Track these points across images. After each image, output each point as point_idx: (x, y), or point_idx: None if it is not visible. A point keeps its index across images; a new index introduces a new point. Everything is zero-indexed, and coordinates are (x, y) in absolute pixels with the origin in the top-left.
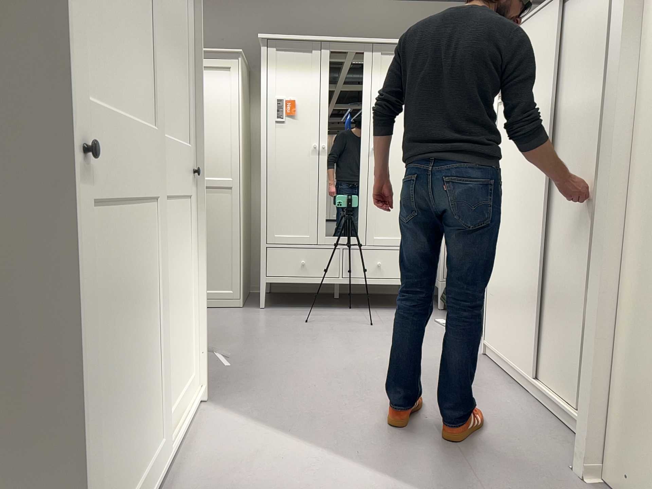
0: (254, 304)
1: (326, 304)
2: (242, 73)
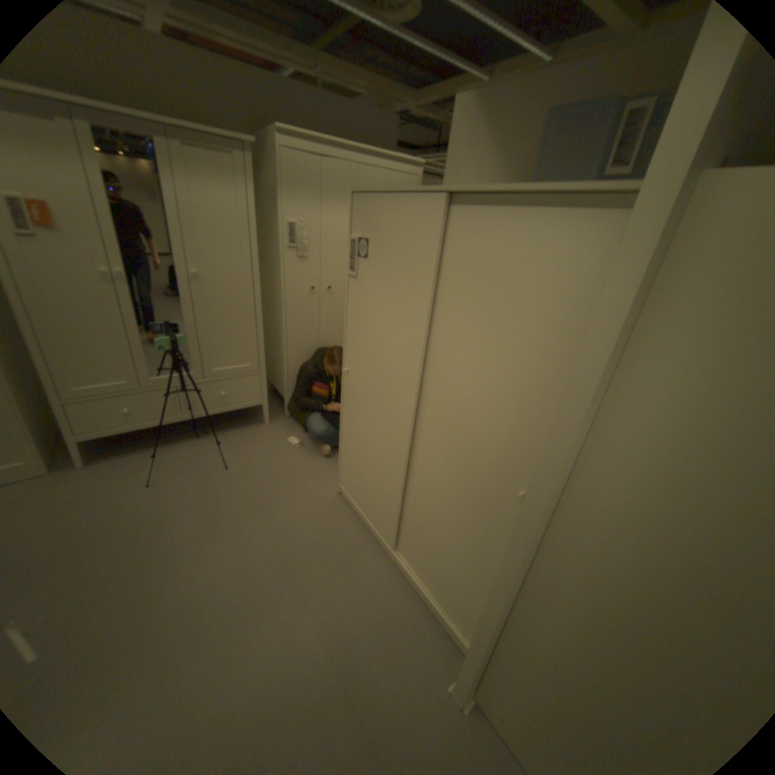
0: (66, 459)
1: (167, 435)
2: None
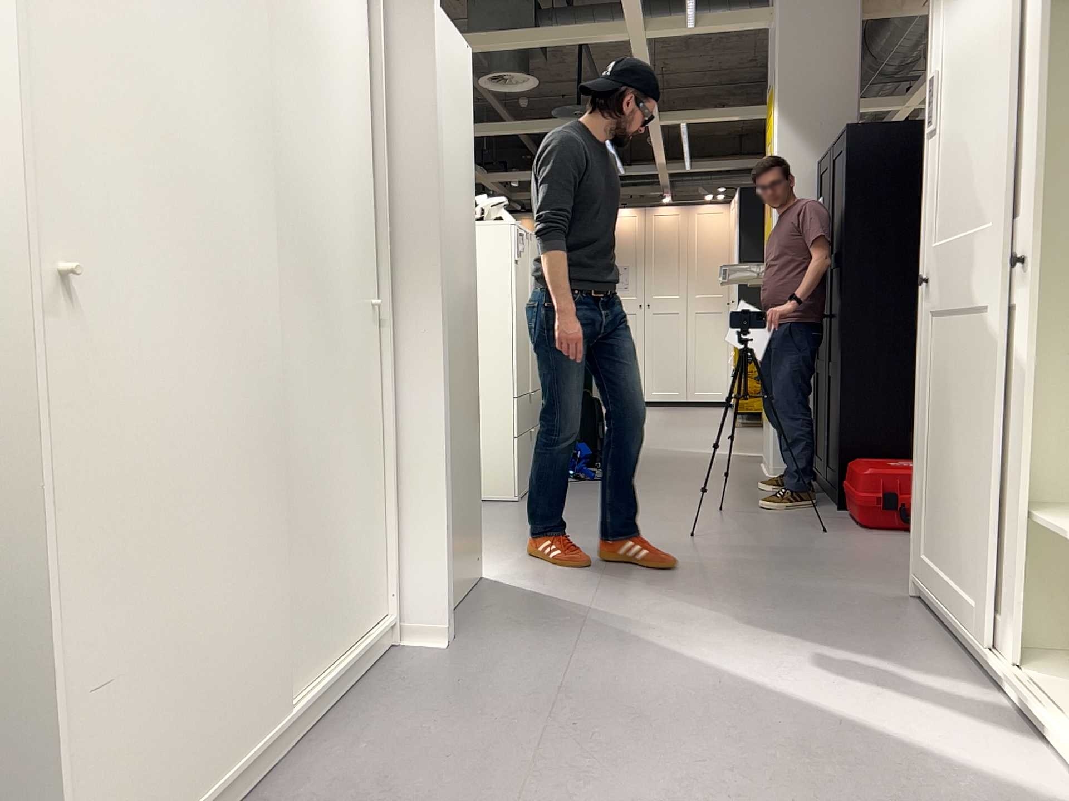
0: None
1: None
2: None
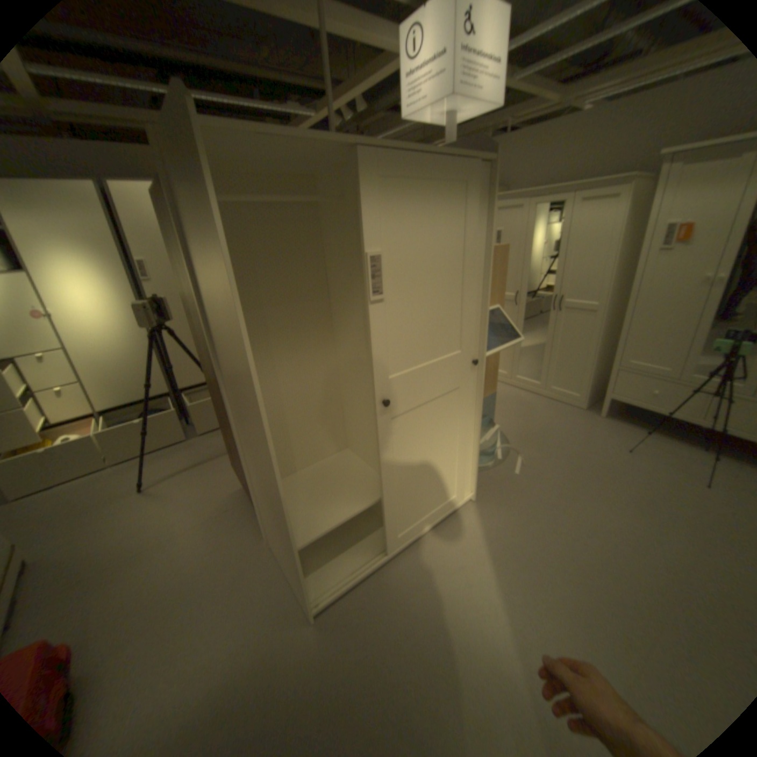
0: (600, 409)
1: (681, 434)
2: (633, 196)
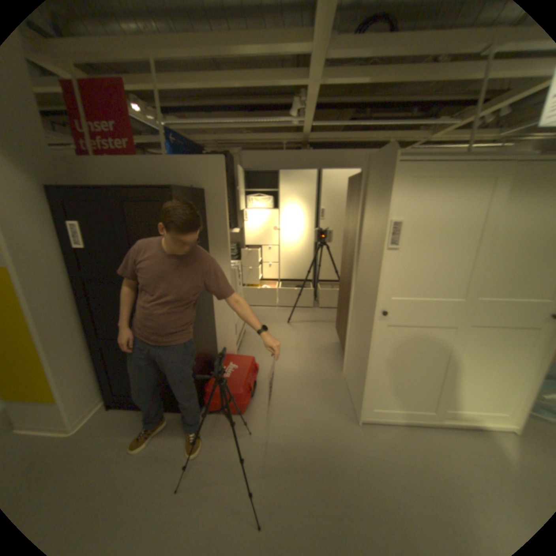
0: None
1: None
2: None
